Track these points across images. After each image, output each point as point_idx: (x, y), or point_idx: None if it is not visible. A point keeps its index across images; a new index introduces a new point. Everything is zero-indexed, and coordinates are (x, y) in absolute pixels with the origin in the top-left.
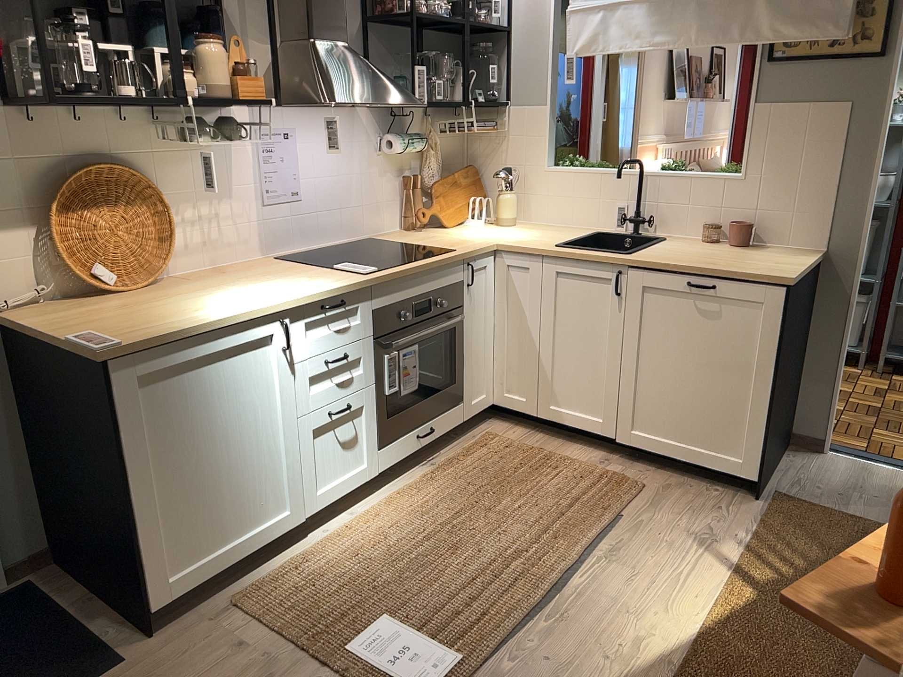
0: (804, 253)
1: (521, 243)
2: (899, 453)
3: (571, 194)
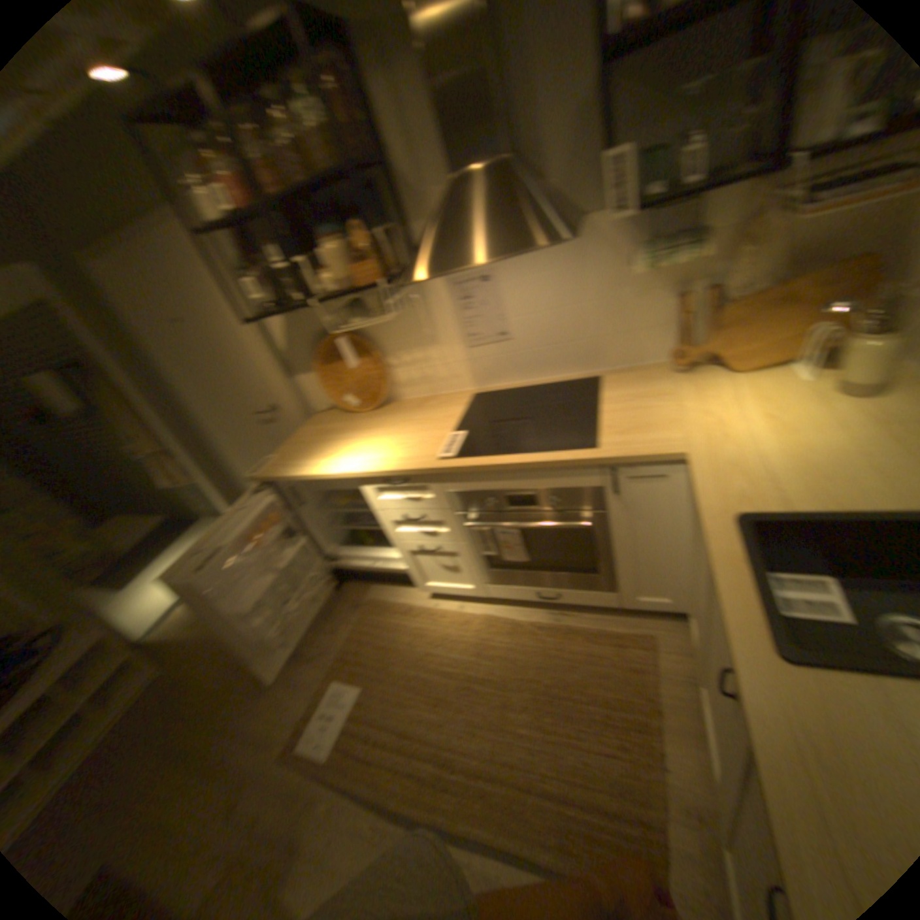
0: None
1: (711, 471)
2: None
3: None
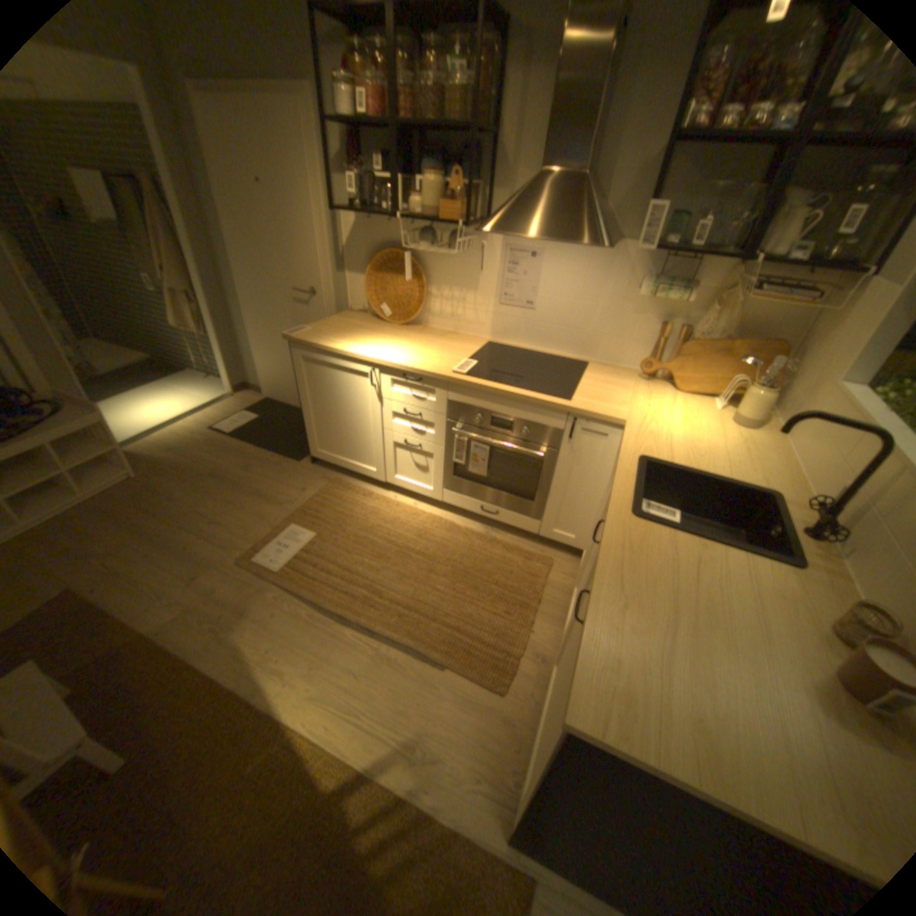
0: None
1: (638, 434)
2: None
3: (831, 433)
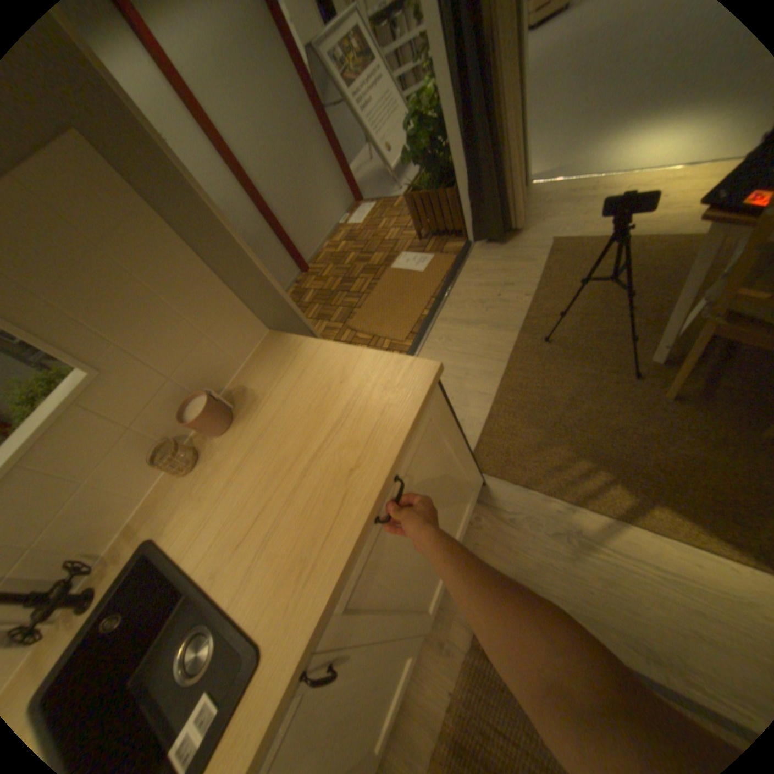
0: (279, 353)
1: None
2: None
3: None
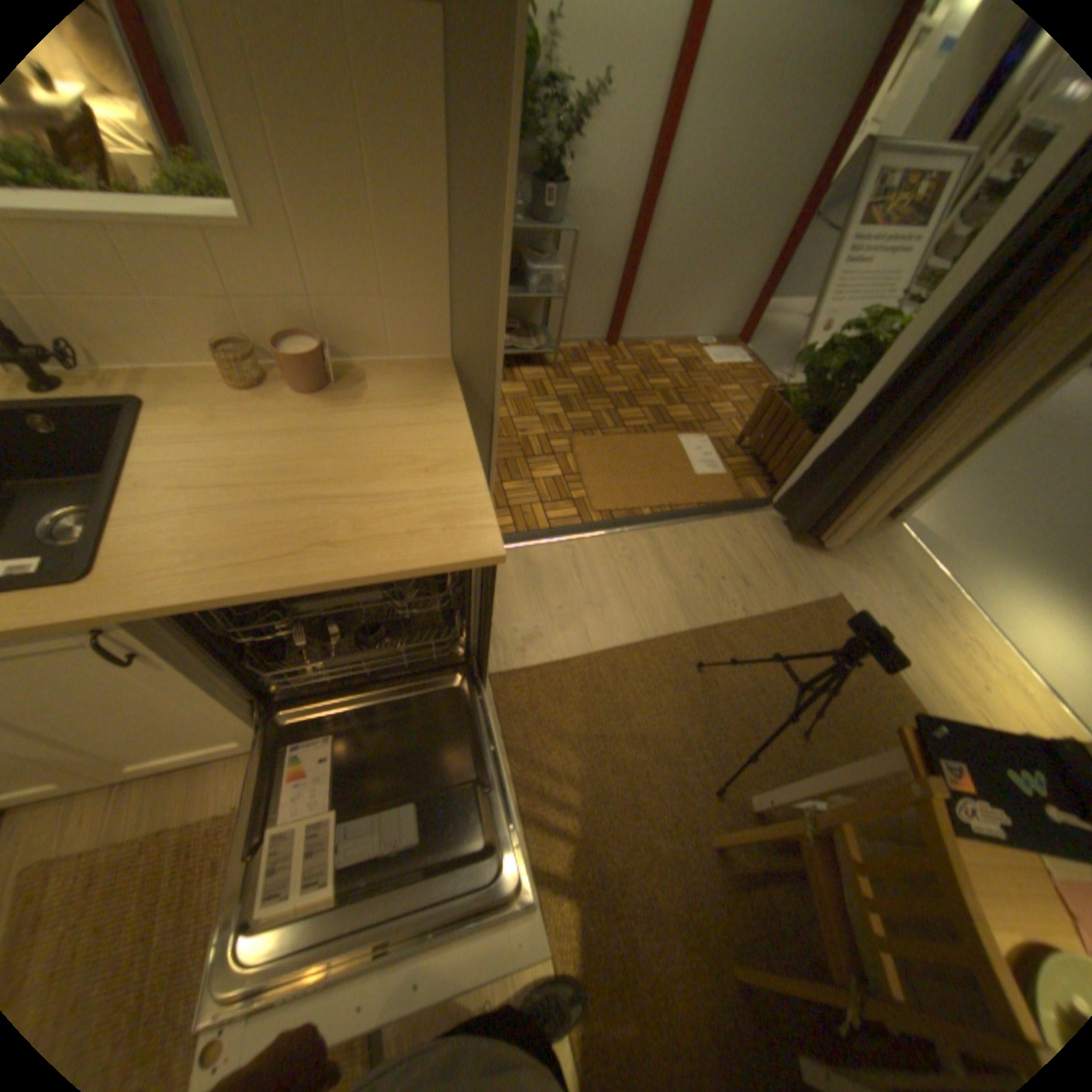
0: (428, 387)
1: None
2: (539, 521)
3: None
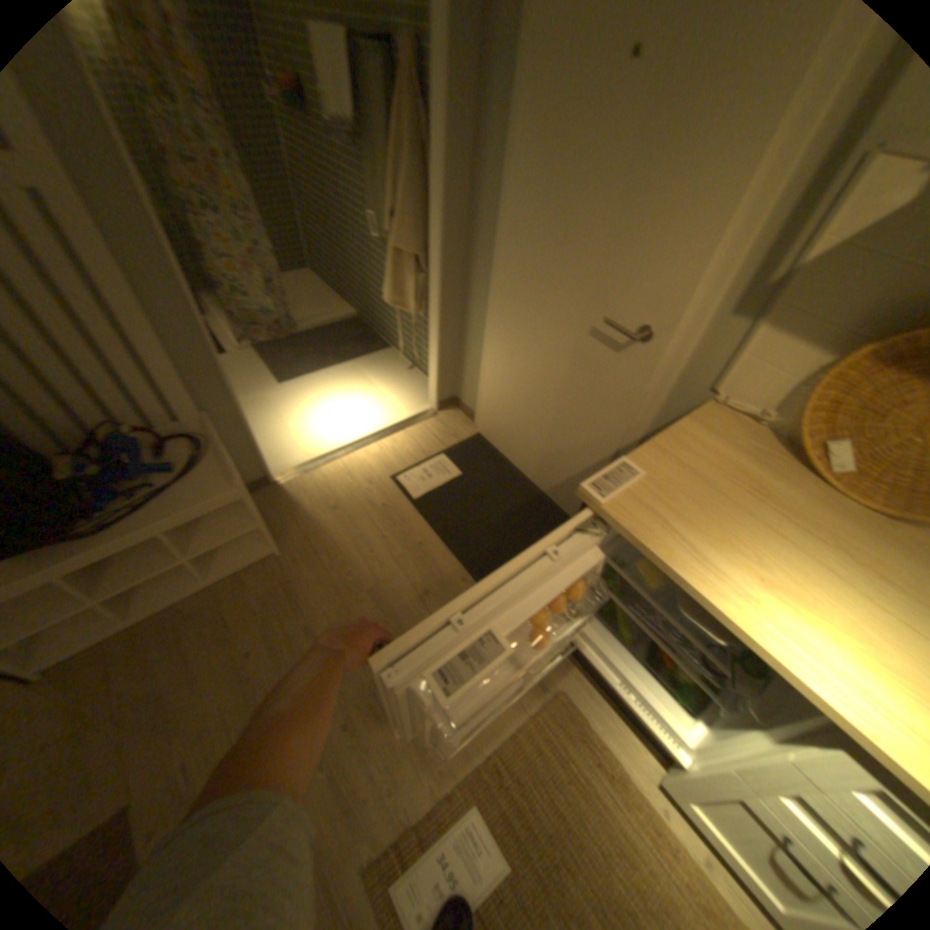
0: None
1: None
2: None
3: None
